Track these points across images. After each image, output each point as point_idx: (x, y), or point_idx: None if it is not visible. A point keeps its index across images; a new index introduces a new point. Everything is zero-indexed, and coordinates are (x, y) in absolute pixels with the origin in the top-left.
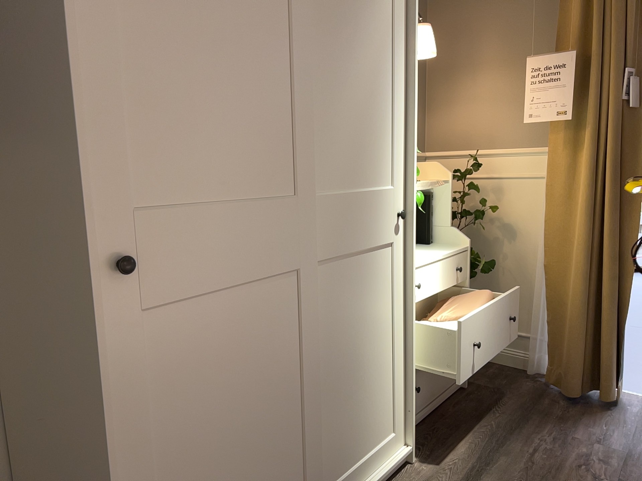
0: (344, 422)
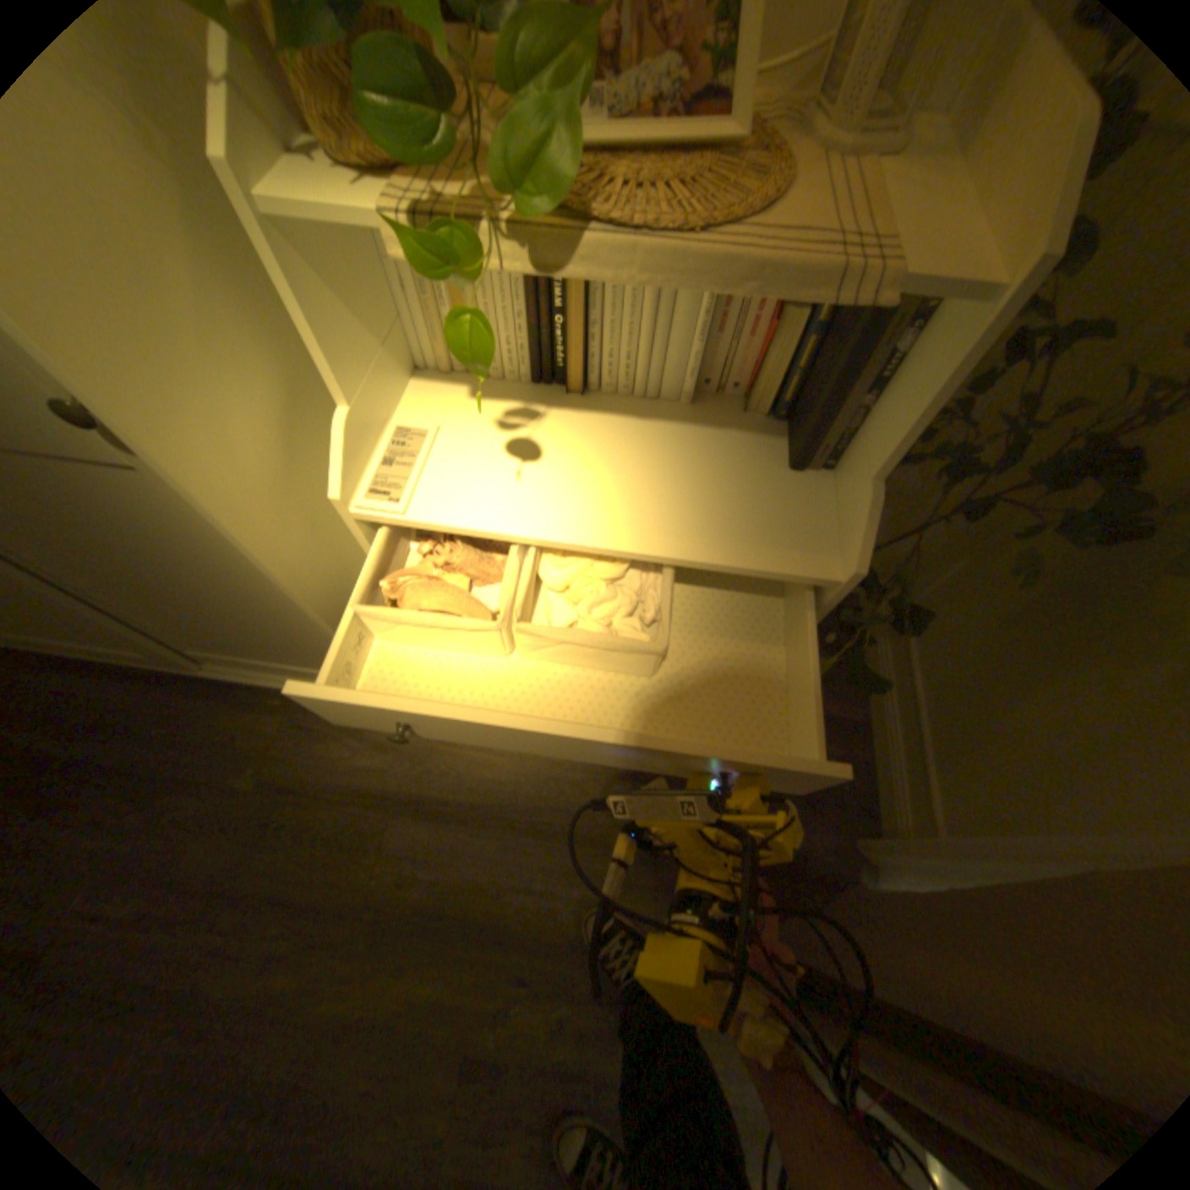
0: (196, 628)
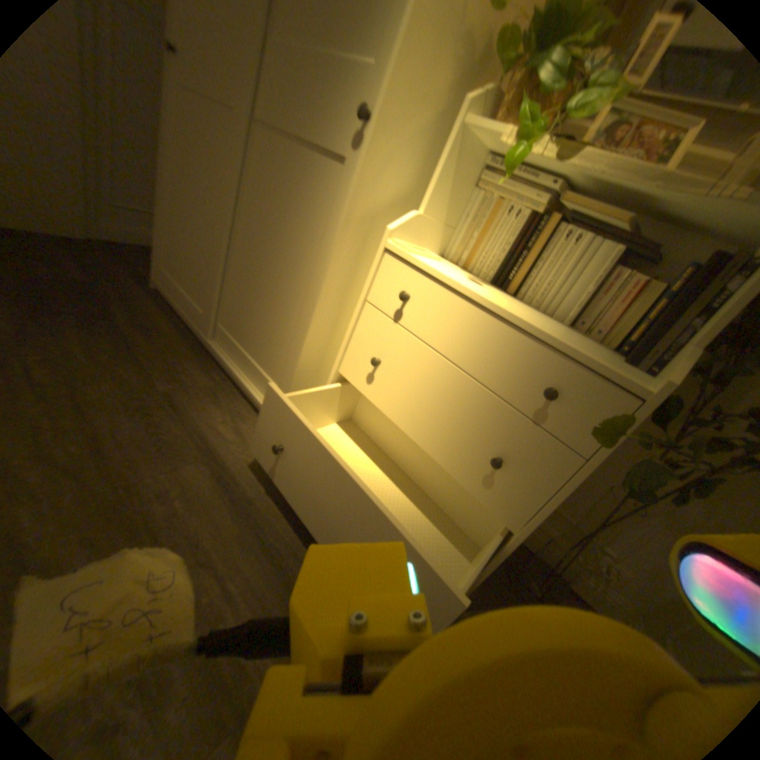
0: (247, 302)
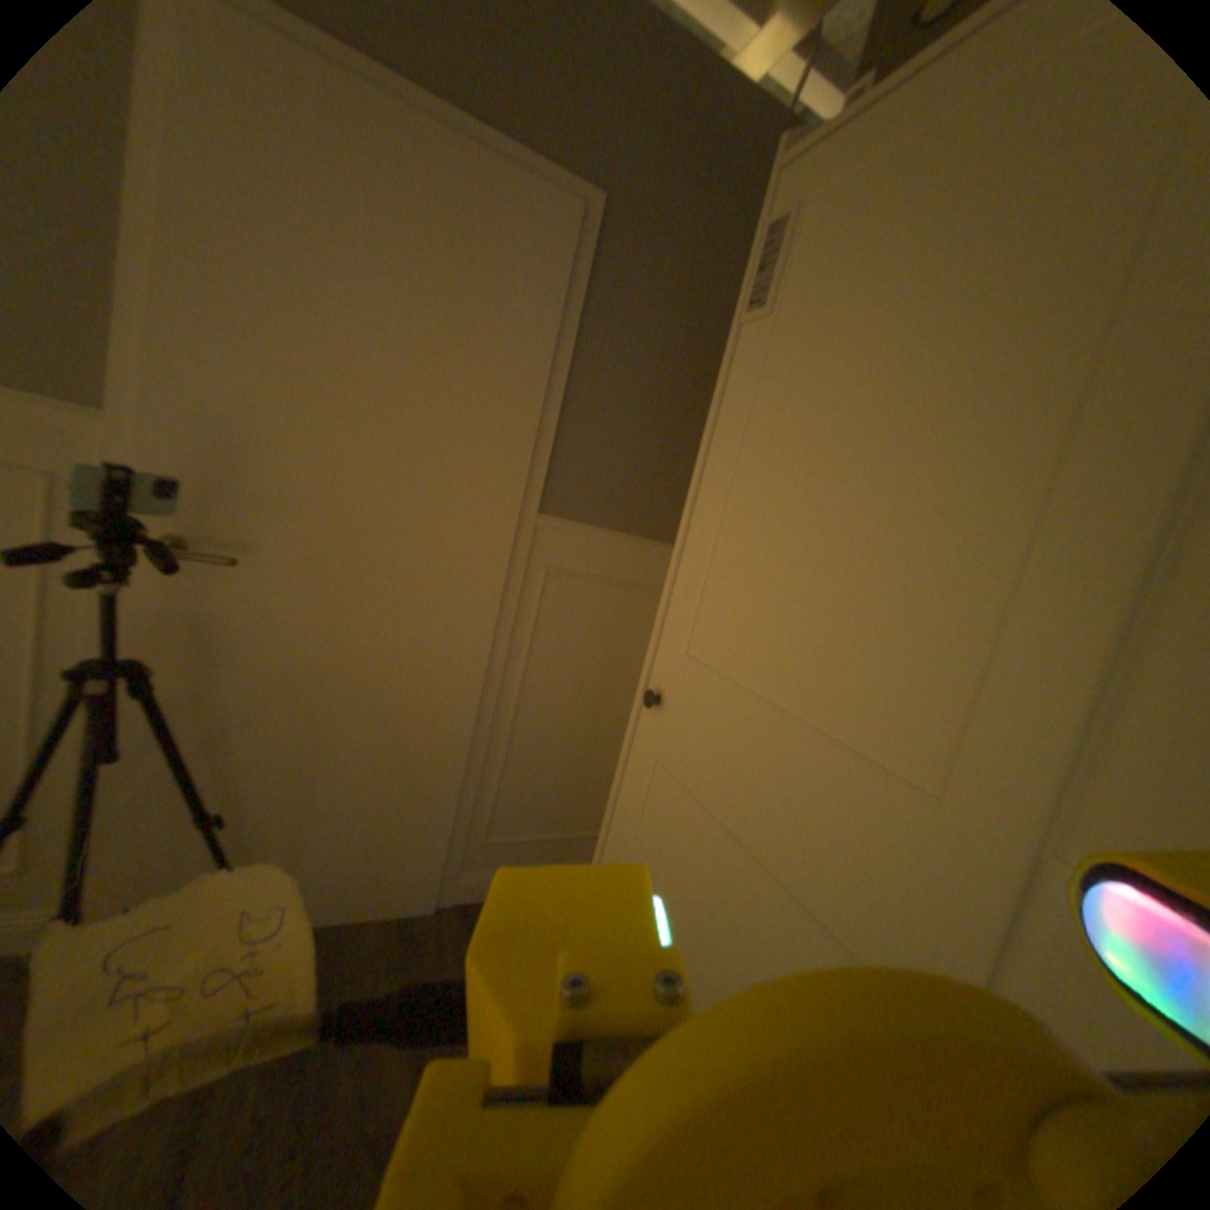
0: None
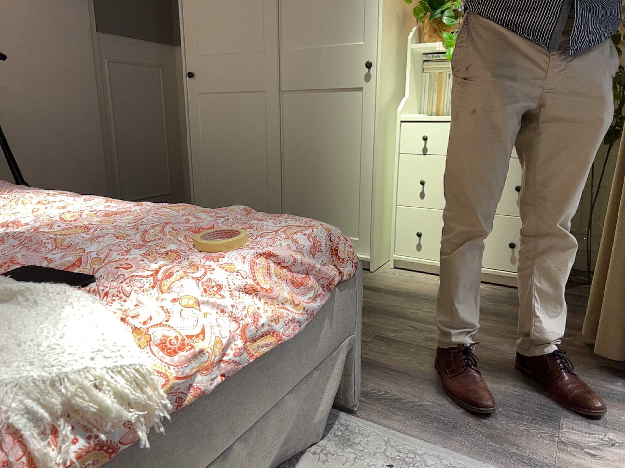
0: (307, 199)
